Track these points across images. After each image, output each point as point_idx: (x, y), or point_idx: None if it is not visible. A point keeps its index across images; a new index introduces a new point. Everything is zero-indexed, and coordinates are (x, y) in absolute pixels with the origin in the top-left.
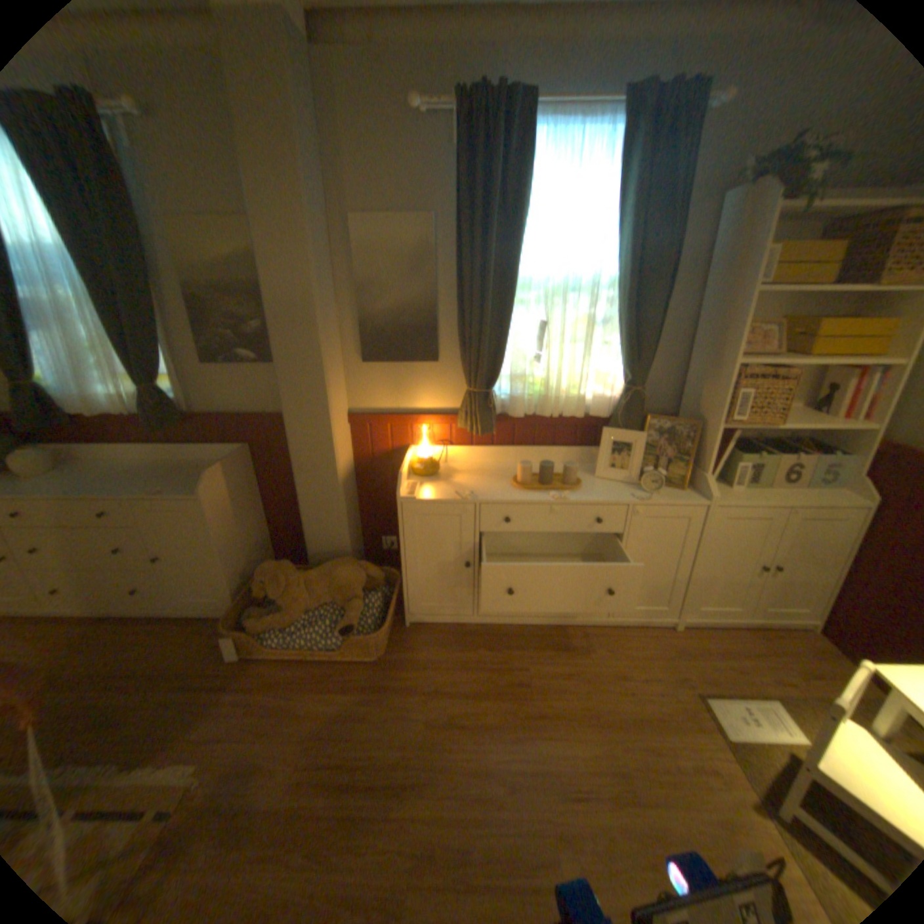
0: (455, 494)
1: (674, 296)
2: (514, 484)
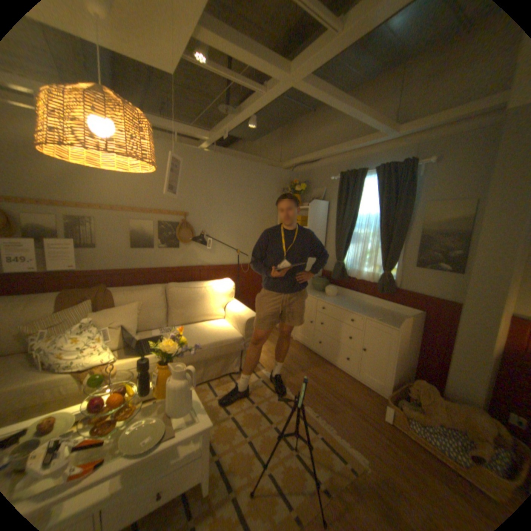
0: None
1: None
2: None
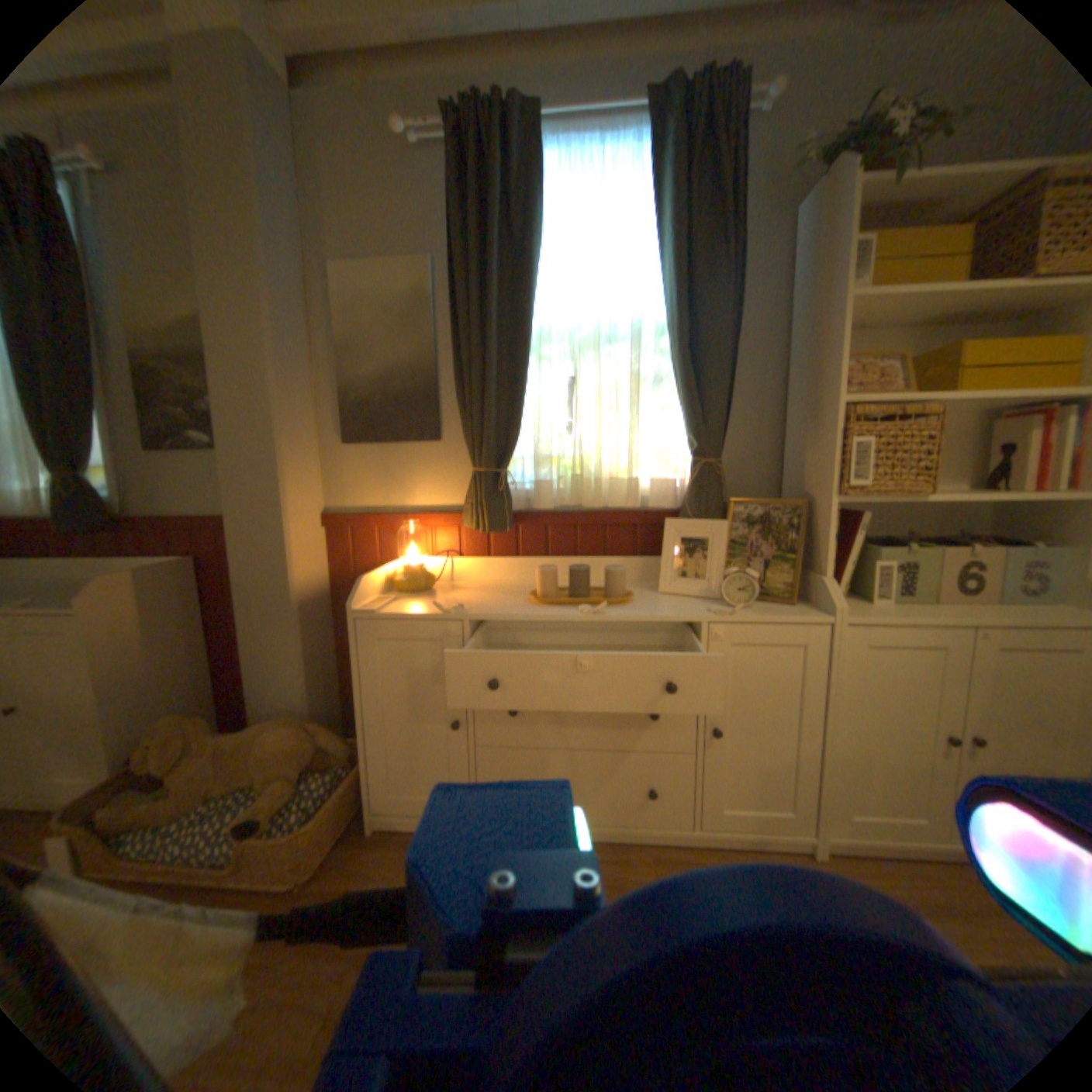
0: (438, 608)
1: (745, 335)
2: (535, 600)
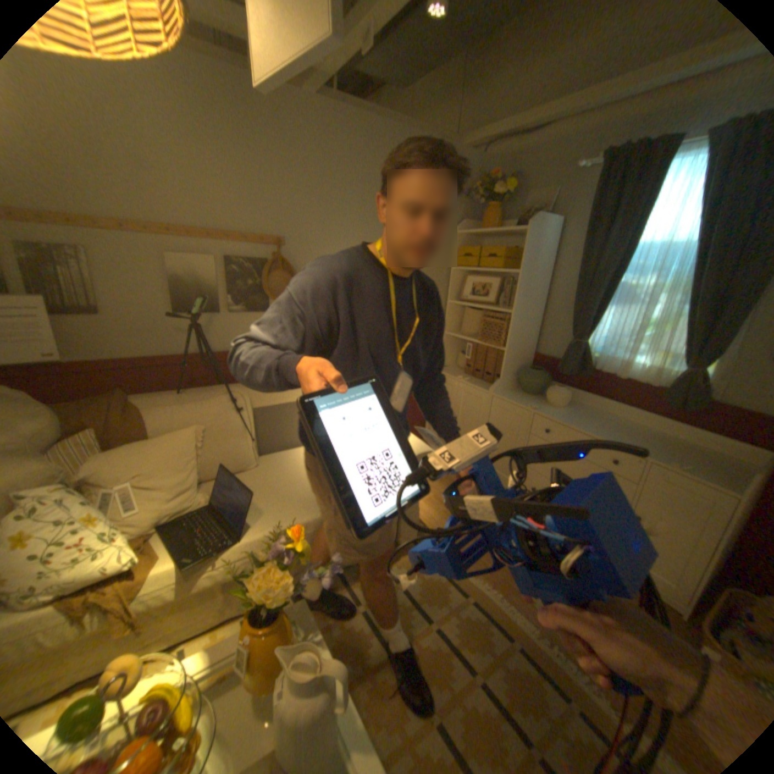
0: None
1: None
2: None
